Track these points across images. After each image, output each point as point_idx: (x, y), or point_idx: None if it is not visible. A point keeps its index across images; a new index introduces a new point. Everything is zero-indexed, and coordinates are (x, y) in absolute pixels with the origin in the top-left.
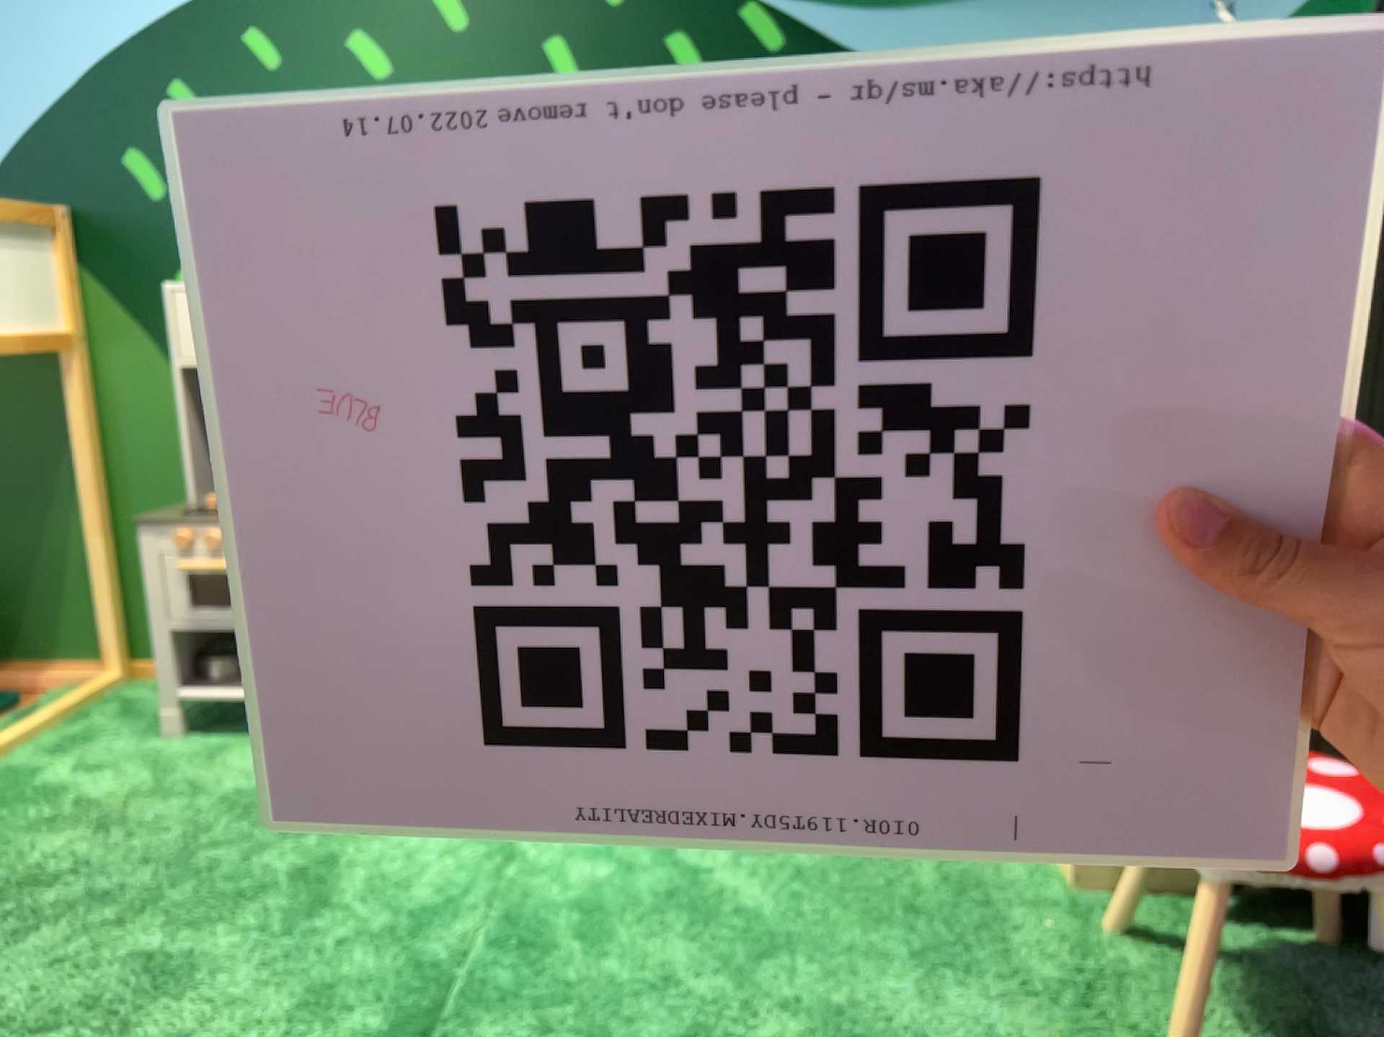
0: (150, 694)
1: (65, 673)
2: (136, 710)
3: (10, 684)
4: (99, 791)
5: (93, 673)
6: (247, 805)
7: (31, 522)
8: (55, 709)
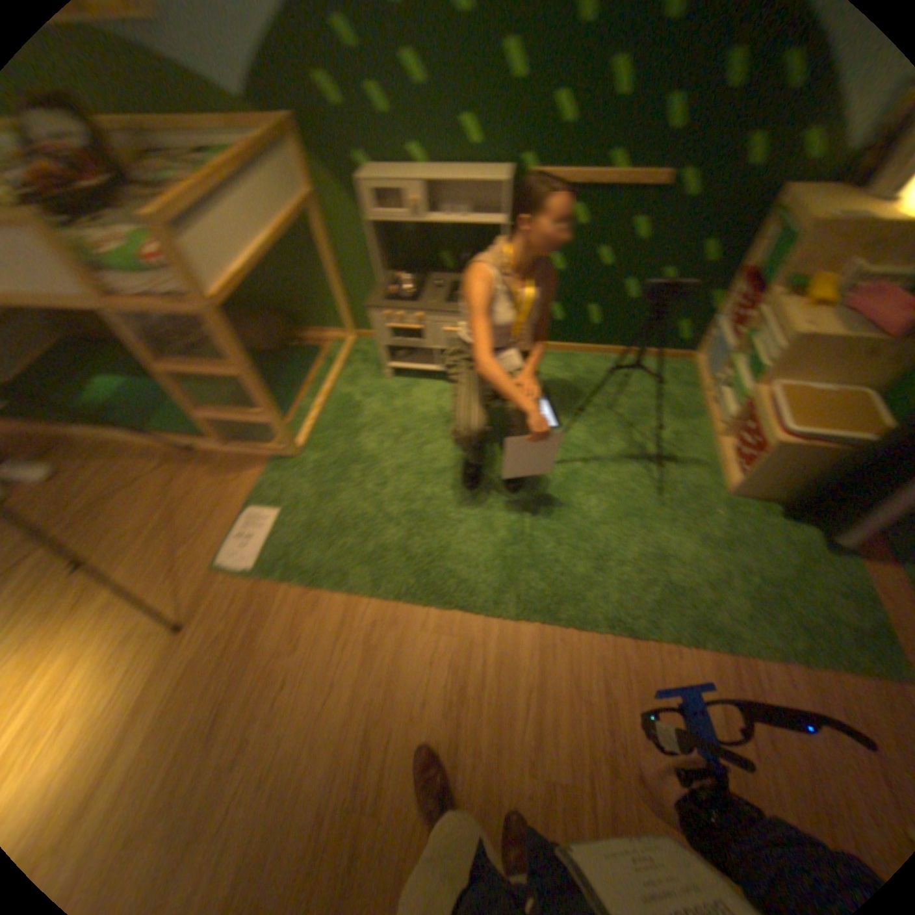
0: (372, 347)
1: (337, 335)
2: (371, 358)
3: (318, 338)
4: (378, 407)
5: (348, 336)
6: (431, 419)
7: (311, 275)
8: (344, 359)
